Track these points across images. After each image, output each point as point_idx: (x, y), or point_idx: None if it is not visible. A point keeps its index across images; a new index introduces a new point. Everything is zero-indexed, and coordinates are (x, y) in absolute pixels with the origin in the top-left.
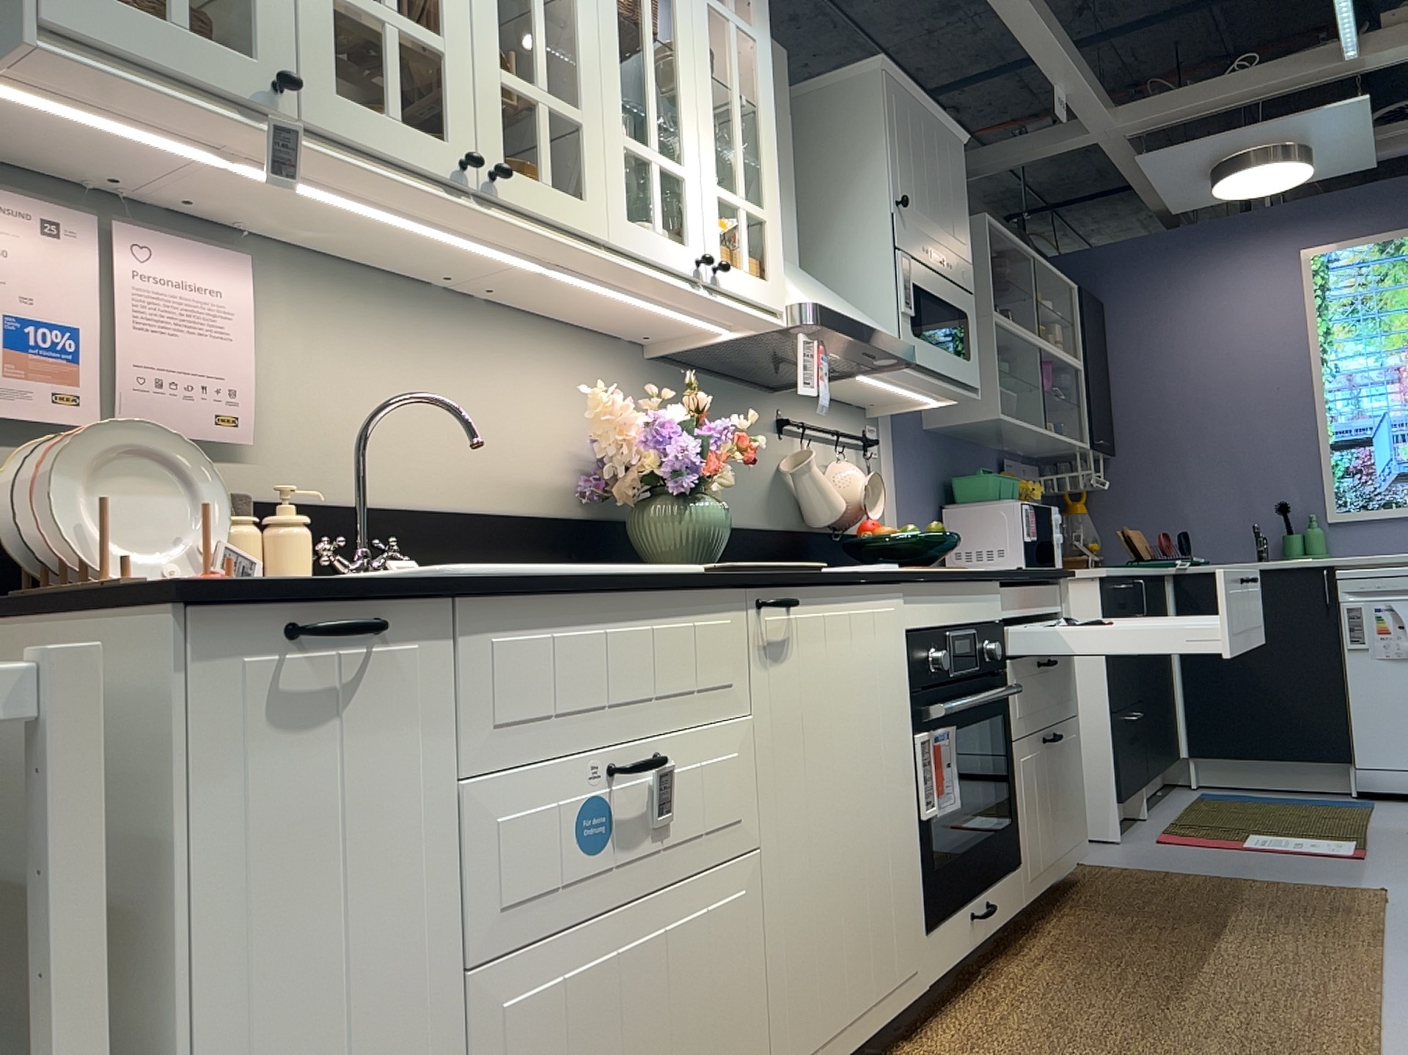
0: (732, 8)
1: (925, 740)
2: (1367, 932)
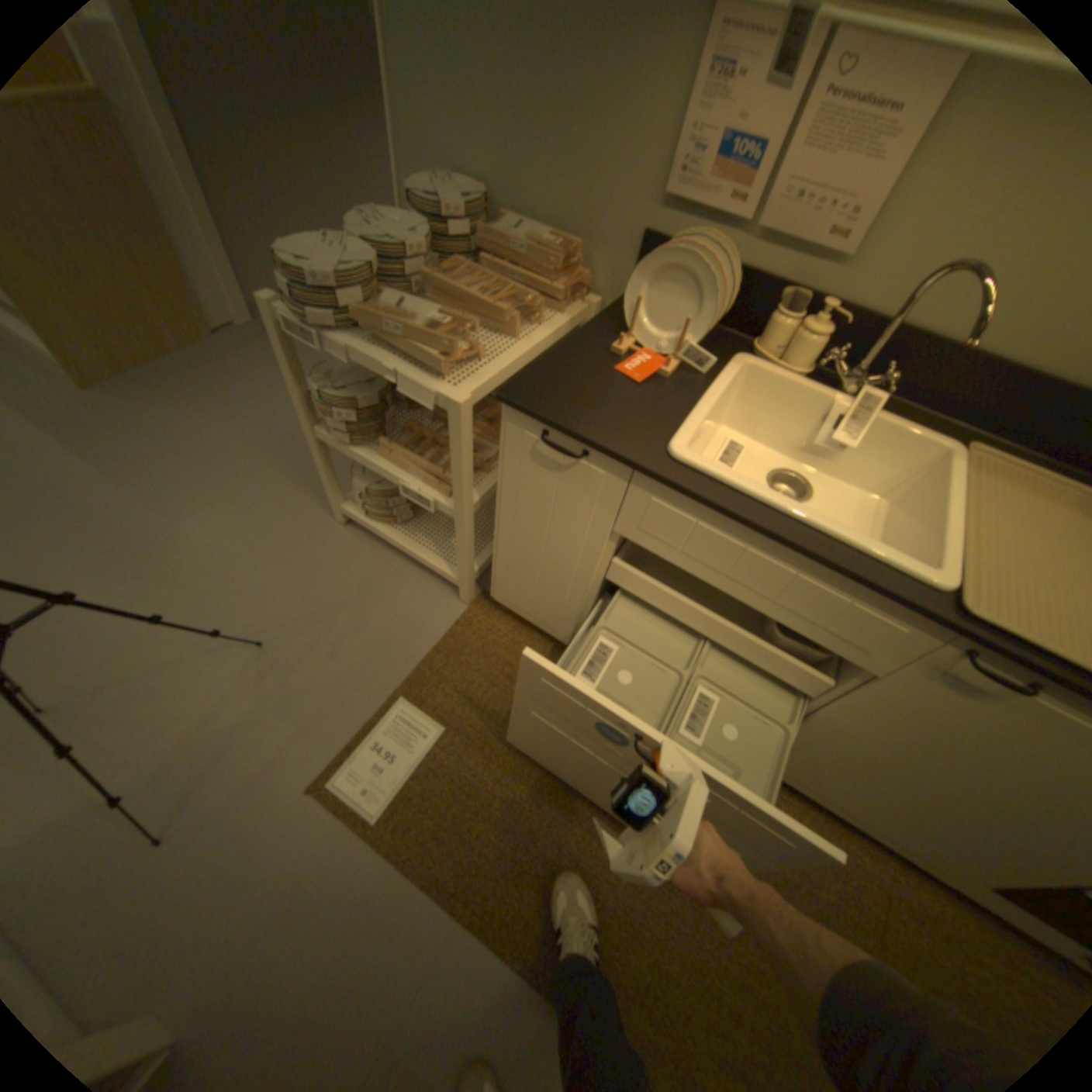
0: None
1: None
2: None
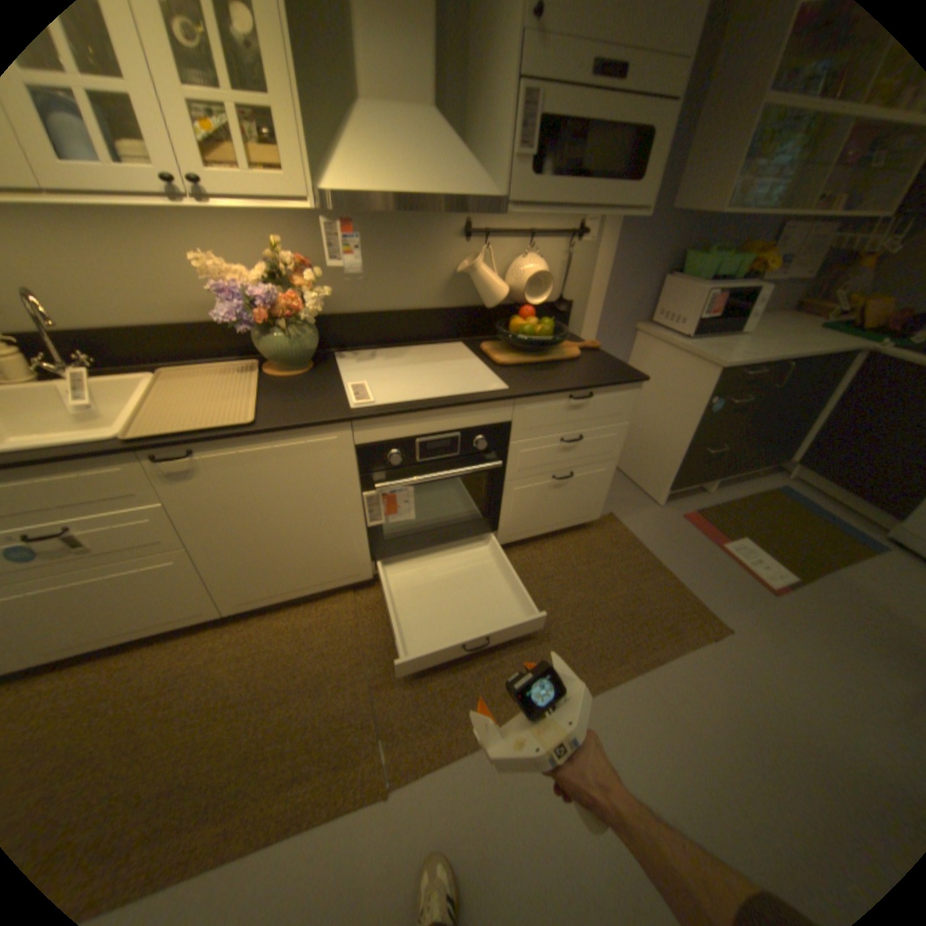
0: None
1: (372, 495)
2: (653, 659)
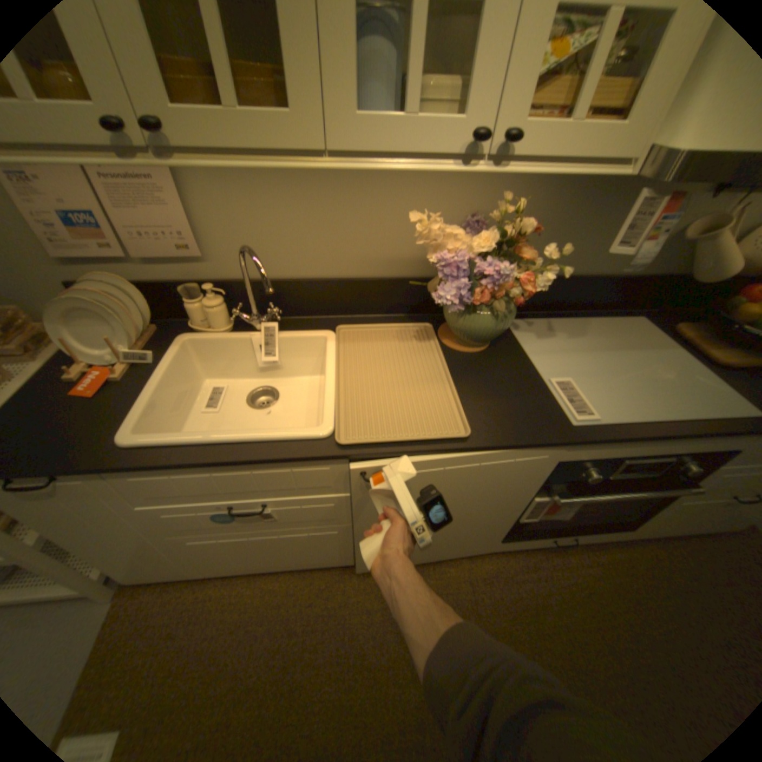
0: None
1: (543, 501)
2: None
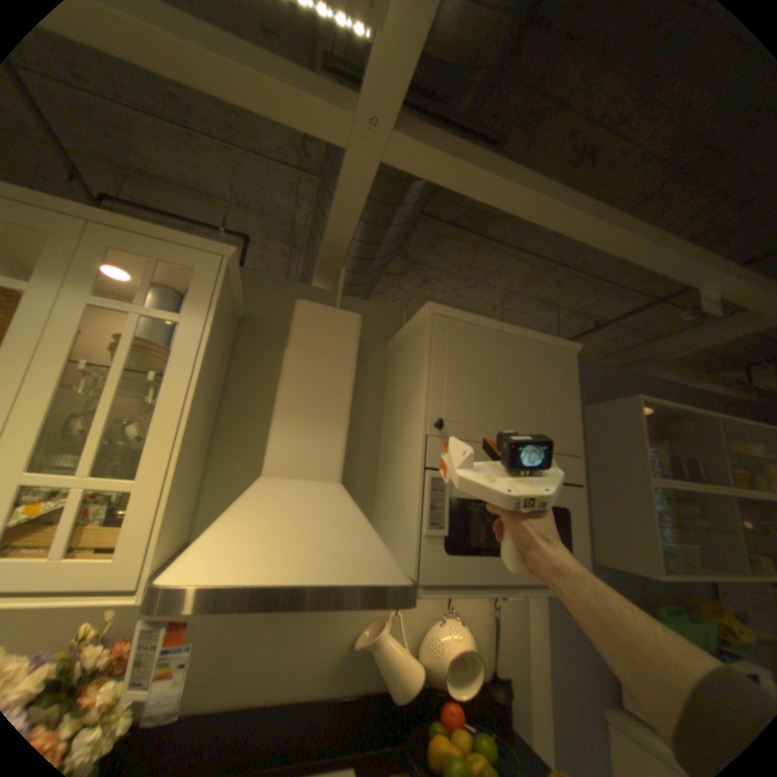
0: (138, 298)
1: None
2: None
